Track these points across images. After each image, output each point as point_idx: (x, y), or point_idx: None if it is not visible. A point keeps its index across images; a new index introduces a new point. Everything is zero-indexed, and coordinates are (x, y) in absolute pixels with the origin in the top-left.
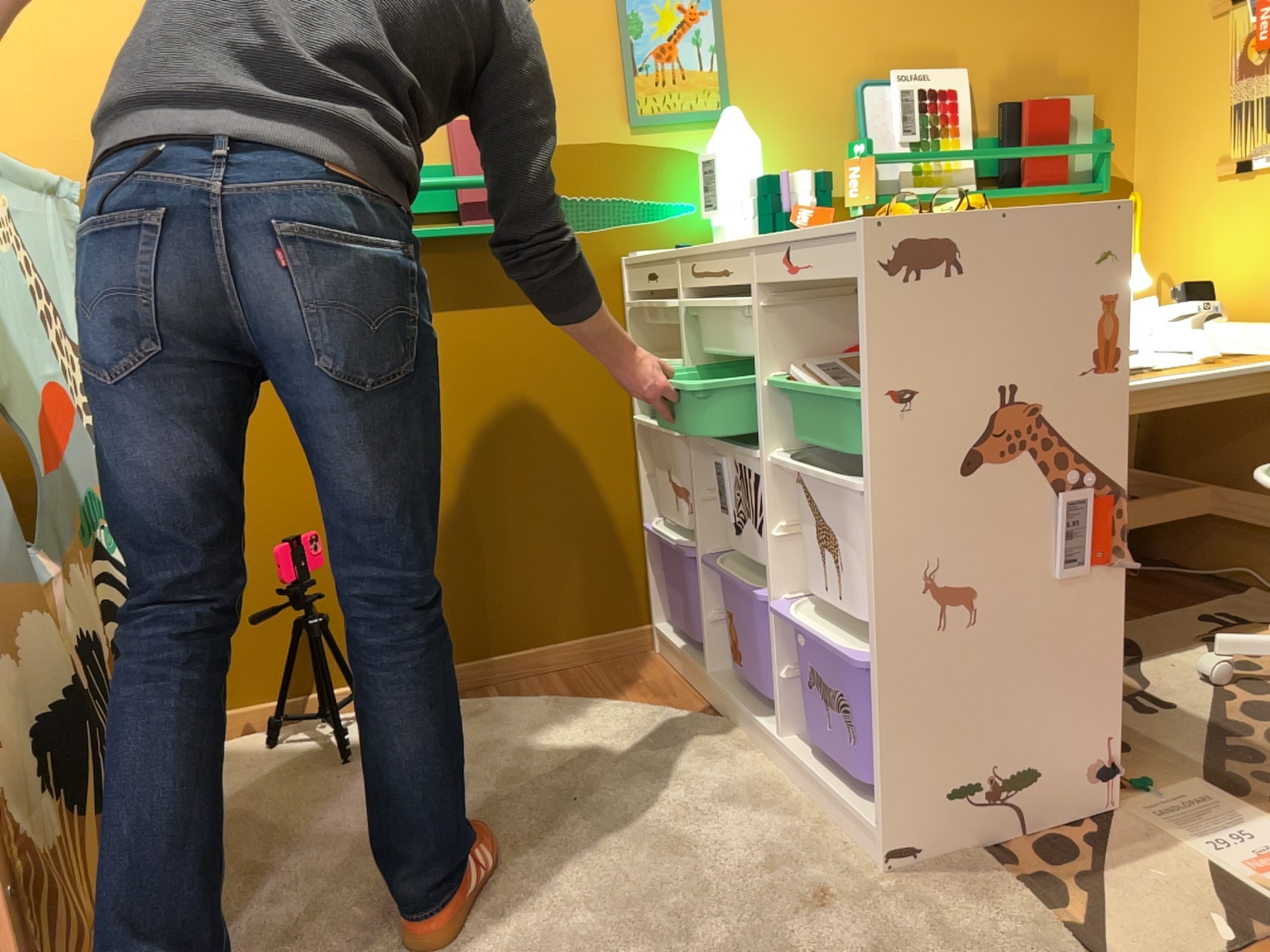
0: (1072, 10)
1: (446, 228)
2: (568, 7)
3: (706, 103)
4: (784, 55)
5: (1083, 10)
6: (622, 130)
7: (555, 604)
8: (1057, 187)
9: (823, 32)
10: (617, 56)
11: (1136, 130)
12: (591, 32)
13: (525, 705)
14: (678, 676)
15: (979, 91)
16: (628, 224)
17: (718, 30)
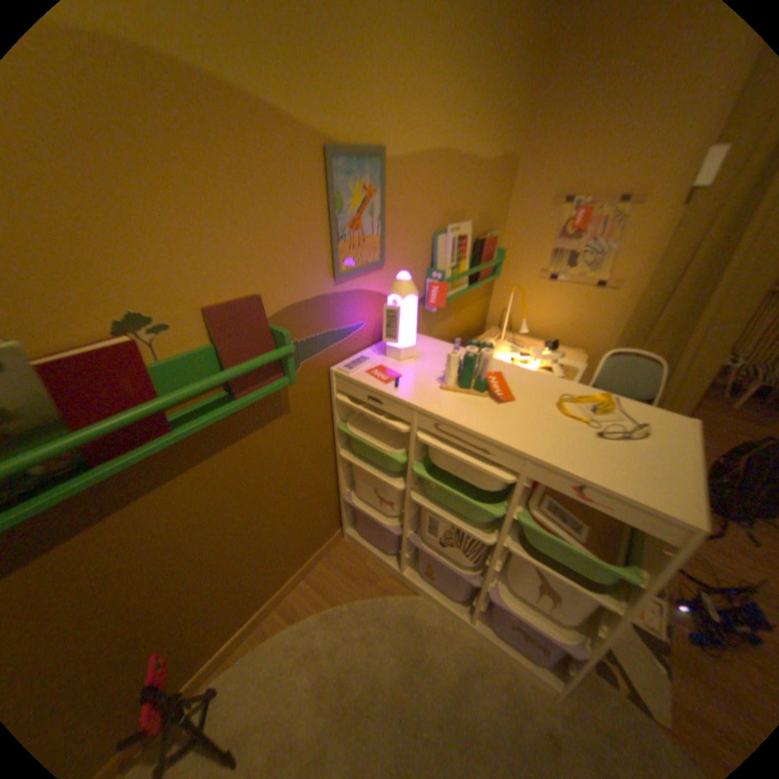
0: (501, 184)
1: (214, 395)
2: (293, 184)
3: (375, 256)
4: (410, 217)
5: (503, 184)
6: (330, 283)
7: (300, 553)
8: (489, 278)
9: (426, 200)
10: (327, 227)
11: (504, 243)
12: (310, 207)
13: (311, 629)
14: (370, 560)
15: (471, 231)
16: (333, 345)
17: (383, 203)
